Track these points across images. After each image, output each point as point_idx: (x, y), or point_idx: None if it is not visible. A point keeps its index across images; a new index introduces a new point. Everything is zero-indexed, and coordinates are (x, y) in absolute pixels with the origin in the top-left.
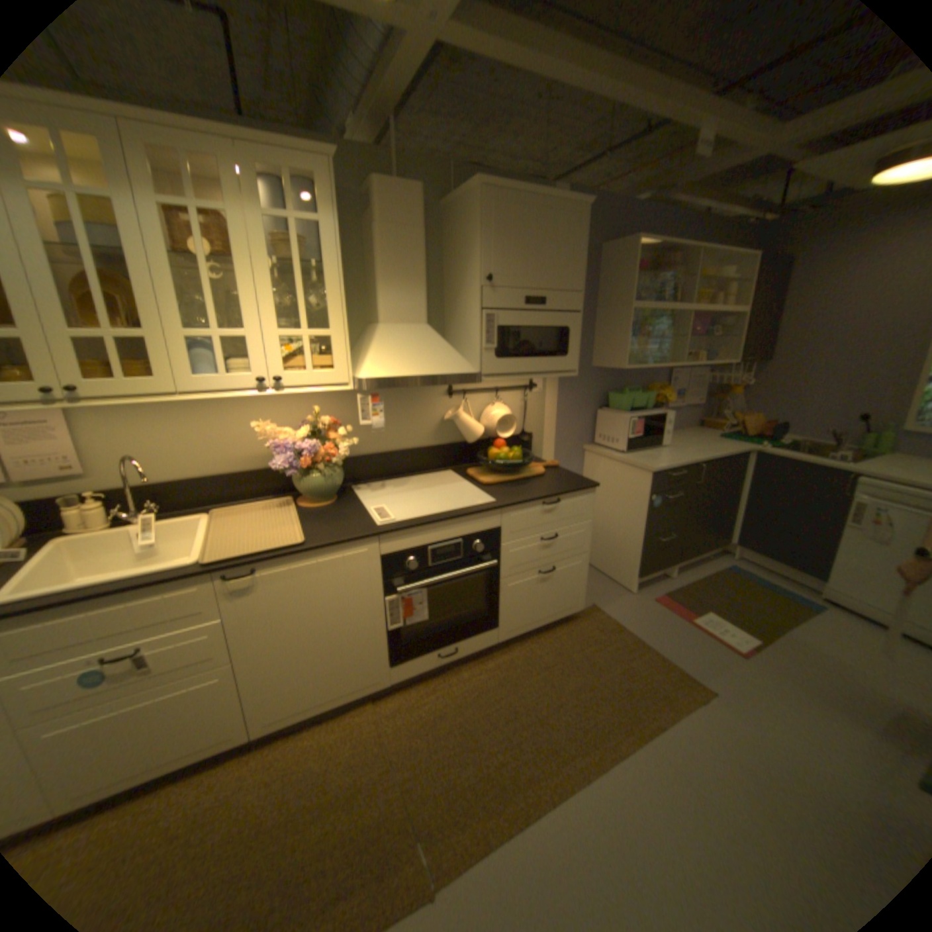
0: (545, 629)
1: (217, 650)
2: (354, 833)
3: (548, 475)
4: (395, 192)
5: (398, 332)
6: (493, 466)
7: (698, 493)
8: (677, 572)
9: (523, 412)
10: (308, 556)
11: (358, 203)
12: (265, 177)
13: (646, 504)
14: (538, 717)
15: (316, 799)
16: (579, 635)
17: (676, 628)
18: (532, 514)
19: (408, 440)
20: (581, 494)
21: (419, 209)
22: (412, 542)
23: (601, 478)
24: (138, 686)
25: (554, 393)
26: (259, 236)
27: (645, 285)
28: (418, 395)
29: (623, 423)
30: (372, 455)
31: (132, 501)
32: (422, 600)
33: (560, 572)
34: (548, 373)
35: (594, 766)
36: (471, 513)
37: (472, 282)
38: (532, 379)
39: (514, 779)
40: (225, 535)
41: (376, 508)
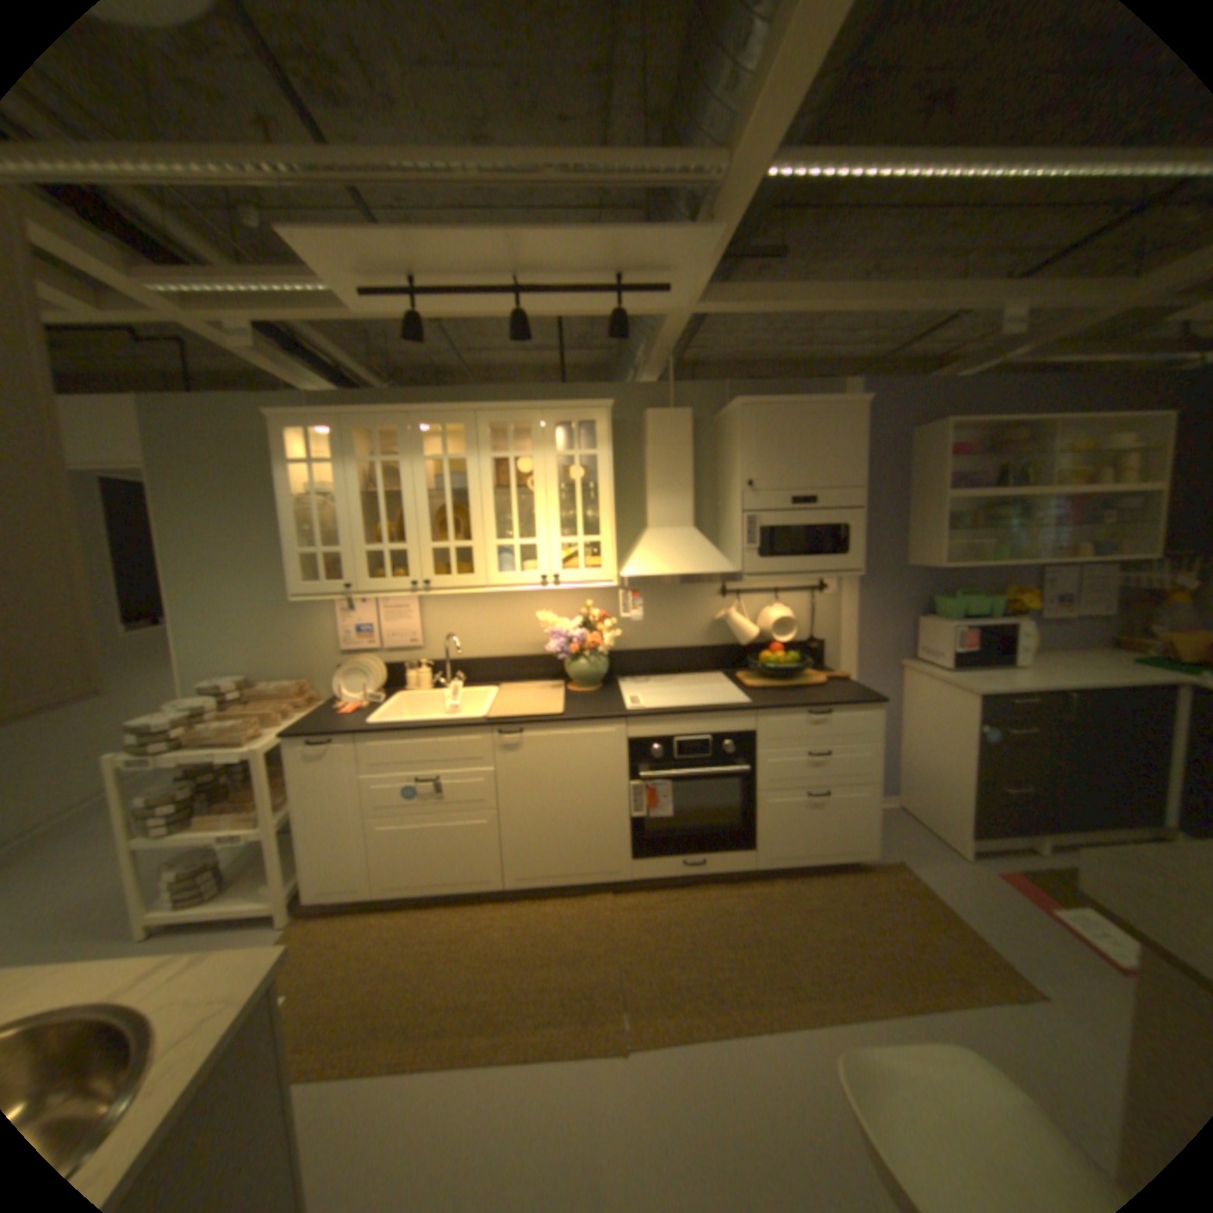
0: (824, 874)
1: (490, 795)
2: (574, 987)
3: (831, 686)
4: (666, 421)
5: (663, 536)
6: (765, 672)
7: (1072, 734)
8: (1051, 848)
9: (811, 616)
10: (565, 727)
11: (639, 430)
12: (565, 426)
13: (977, 738)
14: (784, 954)
15: (548, 953)
16: (868, 890)
17: (1021, 915)
18: (795, 723)
19: (677, 639)
20: (862, 709)
21: (688, 430)
22: (659, 731)
23: (924, 703)
24: (436, 809)
25: (854, 595)
26: (558, 467)
27: (978, 469)
28: (689, 594)
29: (950, 634)
30: (641, 651)
31: (450, 671)
32: (668, 794)
33: (838, 802)
34: (825, 573)
35: (835, 1015)
36: (721, 711)
37: (736, 488)
38: (824, 579)
39: (737, 997)
40: (508, 703)
41: (631, 697)
